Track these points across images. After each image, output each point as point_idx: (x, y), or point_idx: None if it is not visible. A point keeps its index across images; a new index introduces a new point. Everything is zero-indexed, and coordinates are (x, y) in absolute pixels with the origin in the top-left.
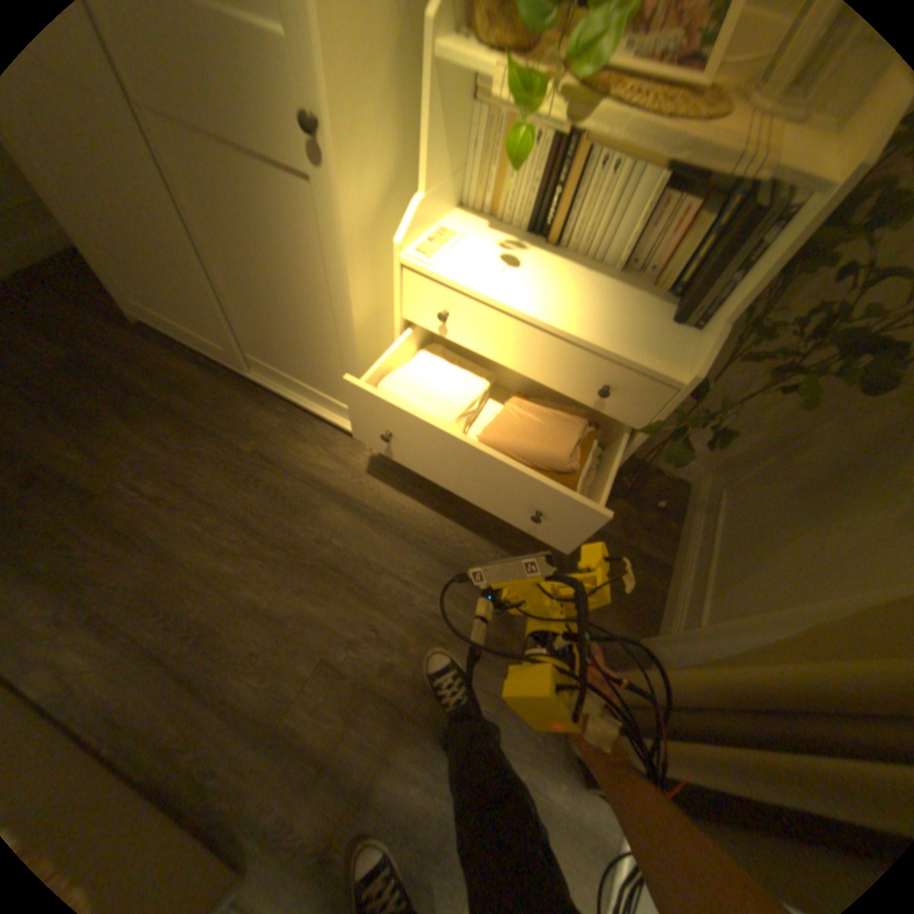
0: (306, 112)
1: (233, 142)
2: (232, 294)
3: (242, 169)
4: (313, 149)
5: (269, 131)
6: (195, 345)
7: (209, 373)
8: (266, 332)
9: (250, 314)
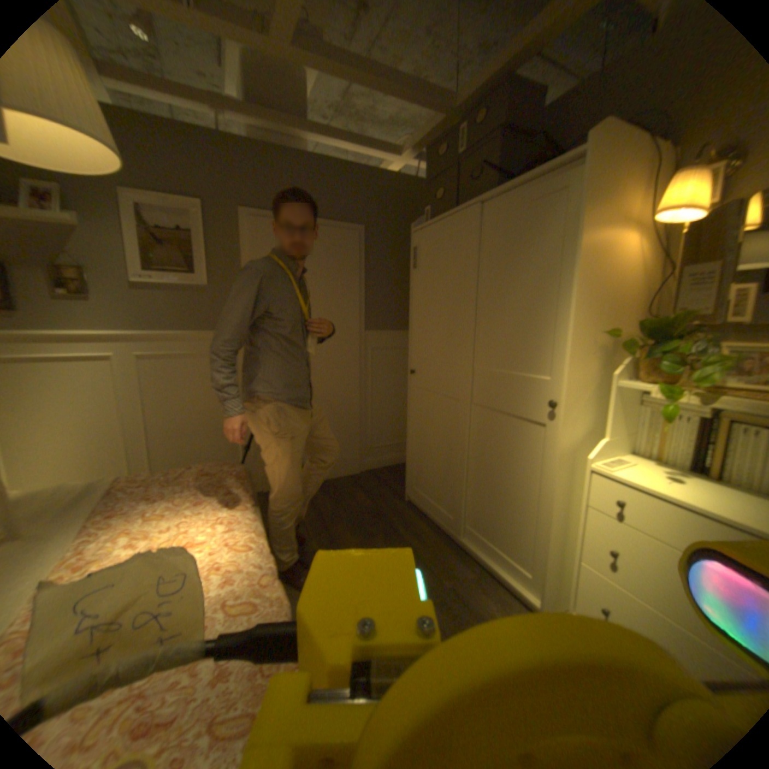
0: (551, 401)
1: (511, 413)
2: (475, 483)
3: (511, 423)
4: (551, 414)
5: (531, 408)
6: (436, 515)
7: (436, 534)
8: (487, 509)
9: (481, 496)
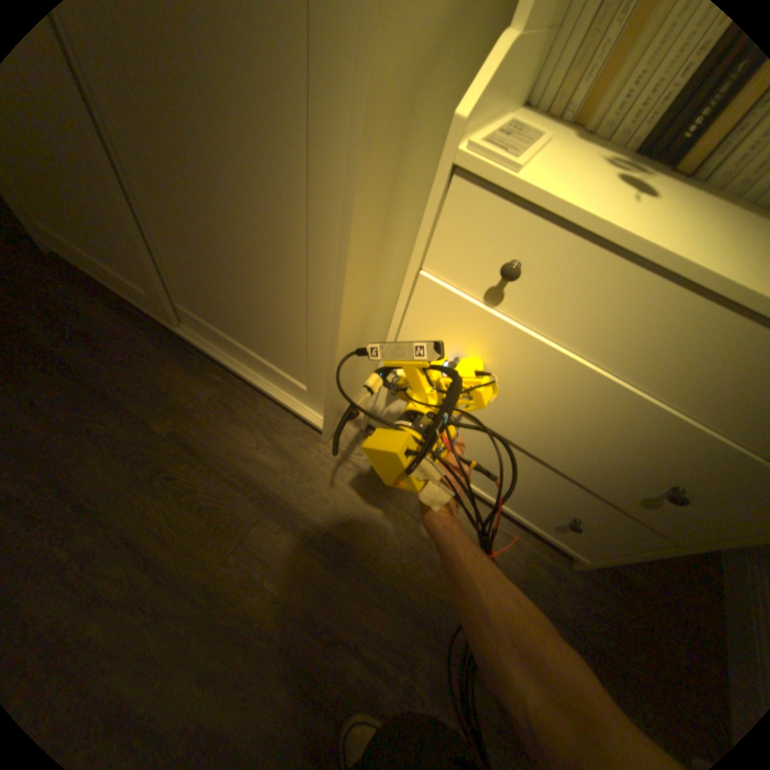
0: None
1: None
2: (155, 214)
3: None
4: None
5: None
6: (113, 285)
7: (128, 322)
8: (202, 275)
9: (180, 247)
